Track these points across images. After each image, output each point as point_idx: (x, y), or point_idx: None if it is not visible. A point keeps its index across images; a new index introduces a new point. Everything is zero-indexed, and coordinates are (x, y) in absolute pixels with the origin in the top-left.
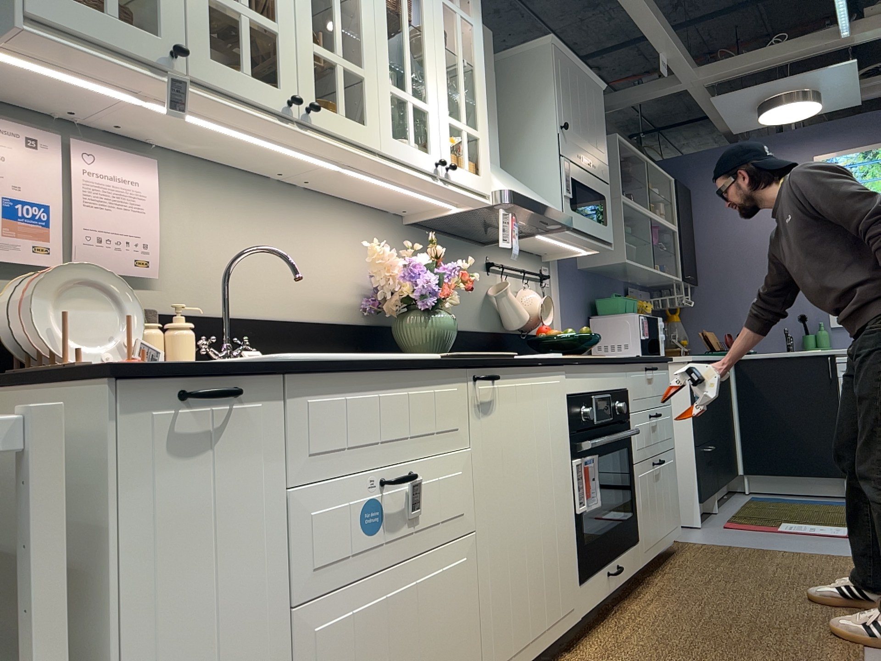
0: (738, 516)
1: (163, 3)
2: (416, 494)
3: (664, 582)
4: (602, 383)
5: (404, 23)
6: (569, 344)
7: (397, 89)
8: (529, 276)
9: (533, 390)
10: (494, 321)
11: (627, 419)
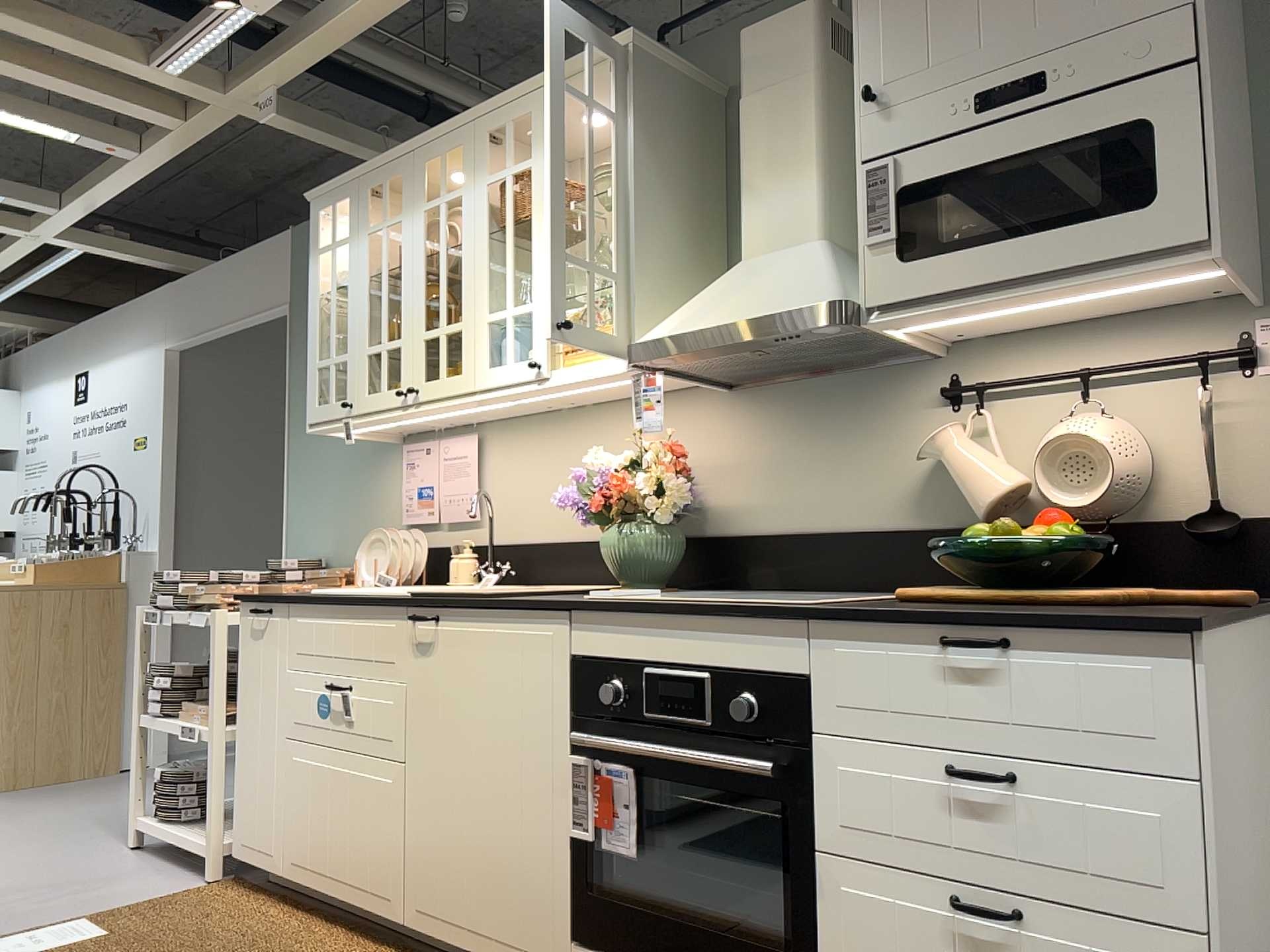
0: None
1: (348, 378)
2: (346, 703)
3: None
4: (685, 651)
5: (506, 233)
6: (978, 561)
7: (492, 314)
8: (1146, 372)
9: (494, 639)
10: (963, 503)
11: (797, 744)
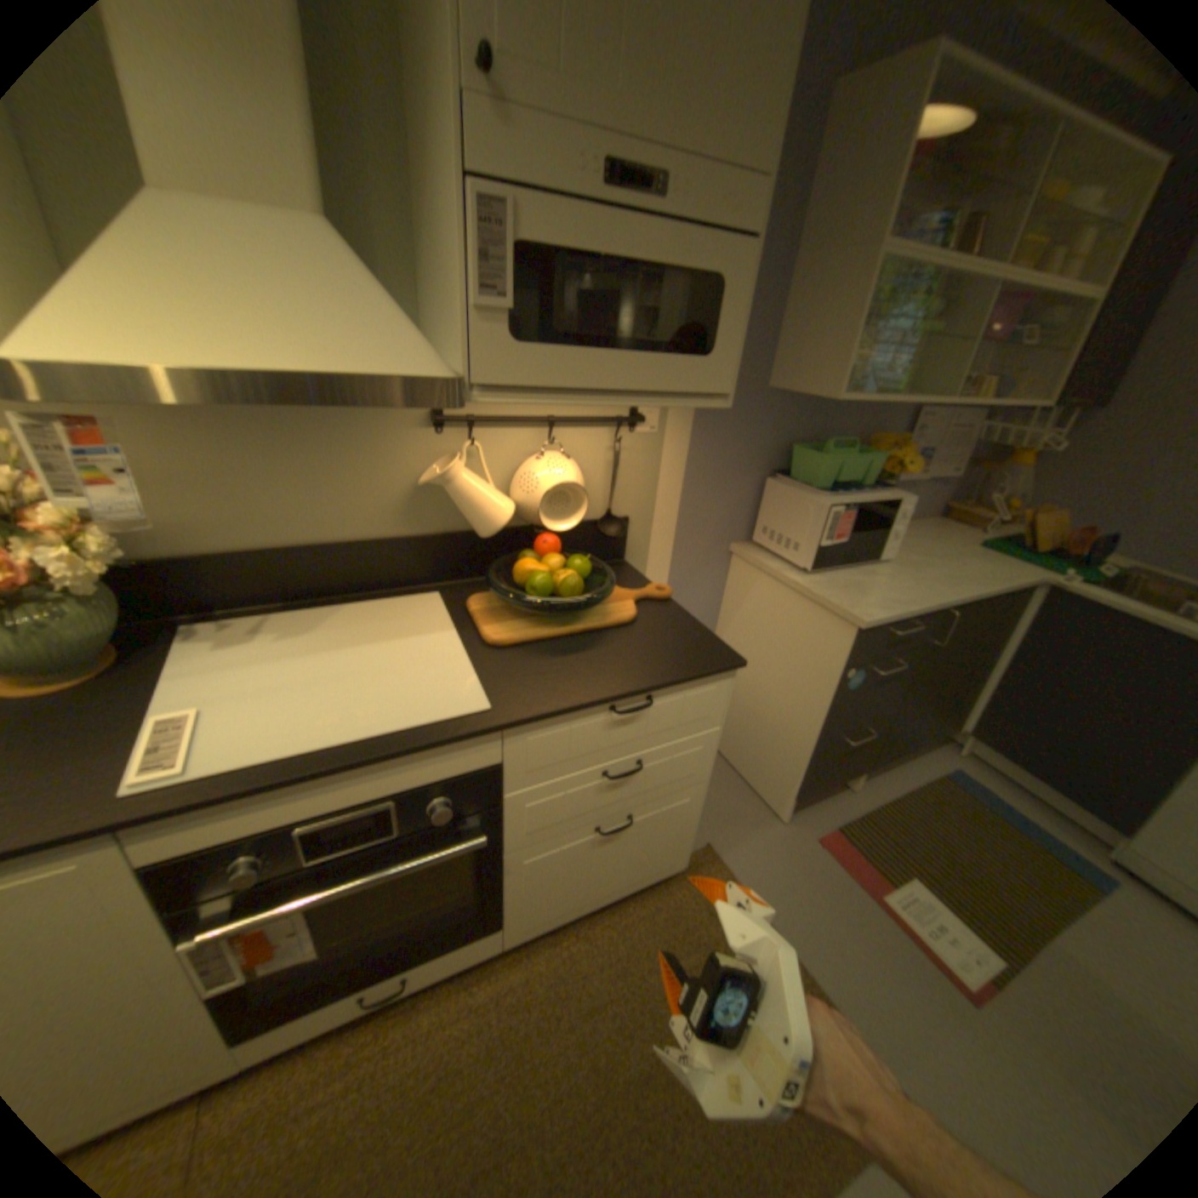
0: (869, 823)
1: None
2: None
3: (546, 966)
4: (353, 794)
5: None
6: (533, 597)
7: None
8: (581, 421)
9: None
10: (447, 514)
11: (487, 806)
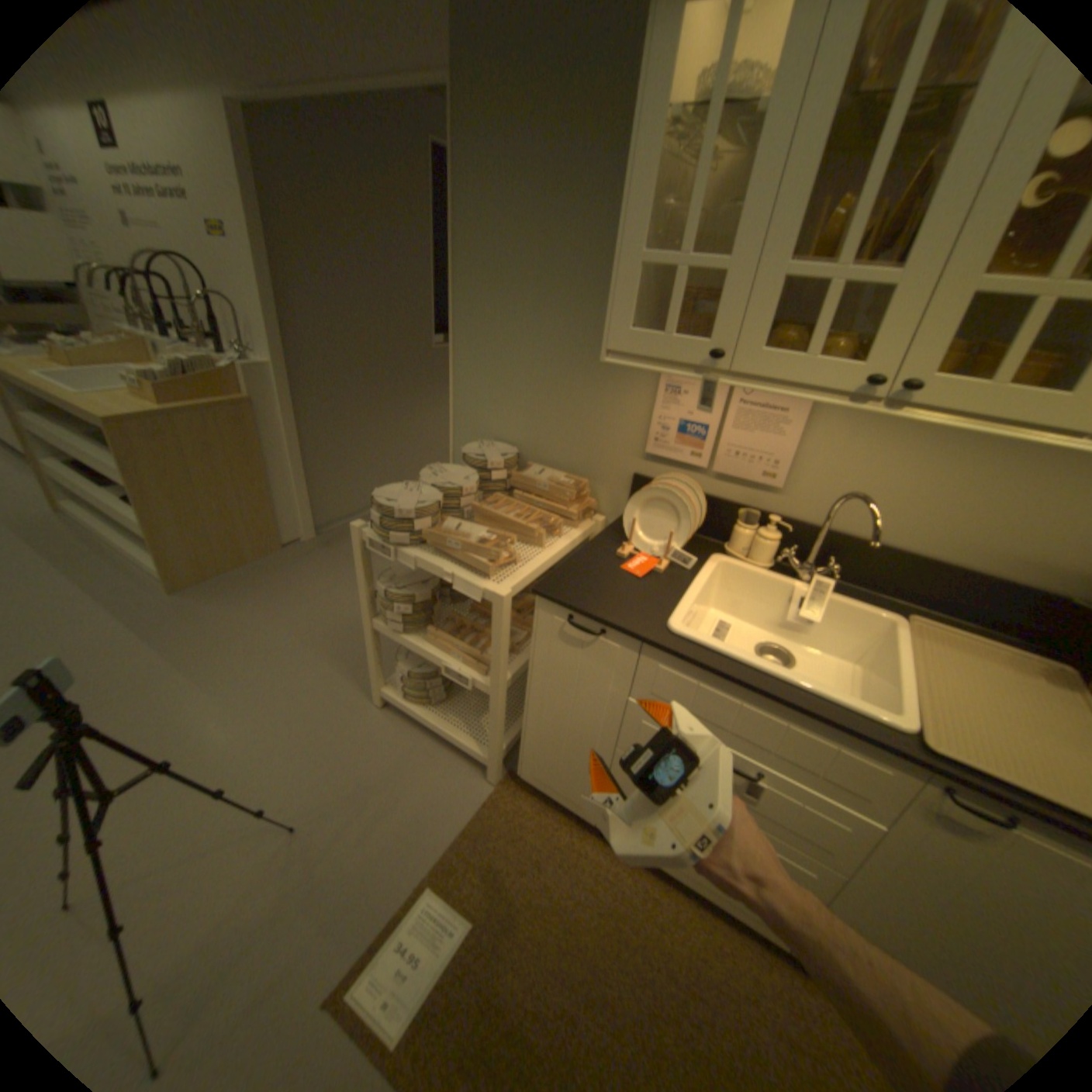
0: None
1: (723, 303)
2: (757, 791)
3: None
4: None
5: None
6: None
7: None
8: None
9: None
10: None
11: None
